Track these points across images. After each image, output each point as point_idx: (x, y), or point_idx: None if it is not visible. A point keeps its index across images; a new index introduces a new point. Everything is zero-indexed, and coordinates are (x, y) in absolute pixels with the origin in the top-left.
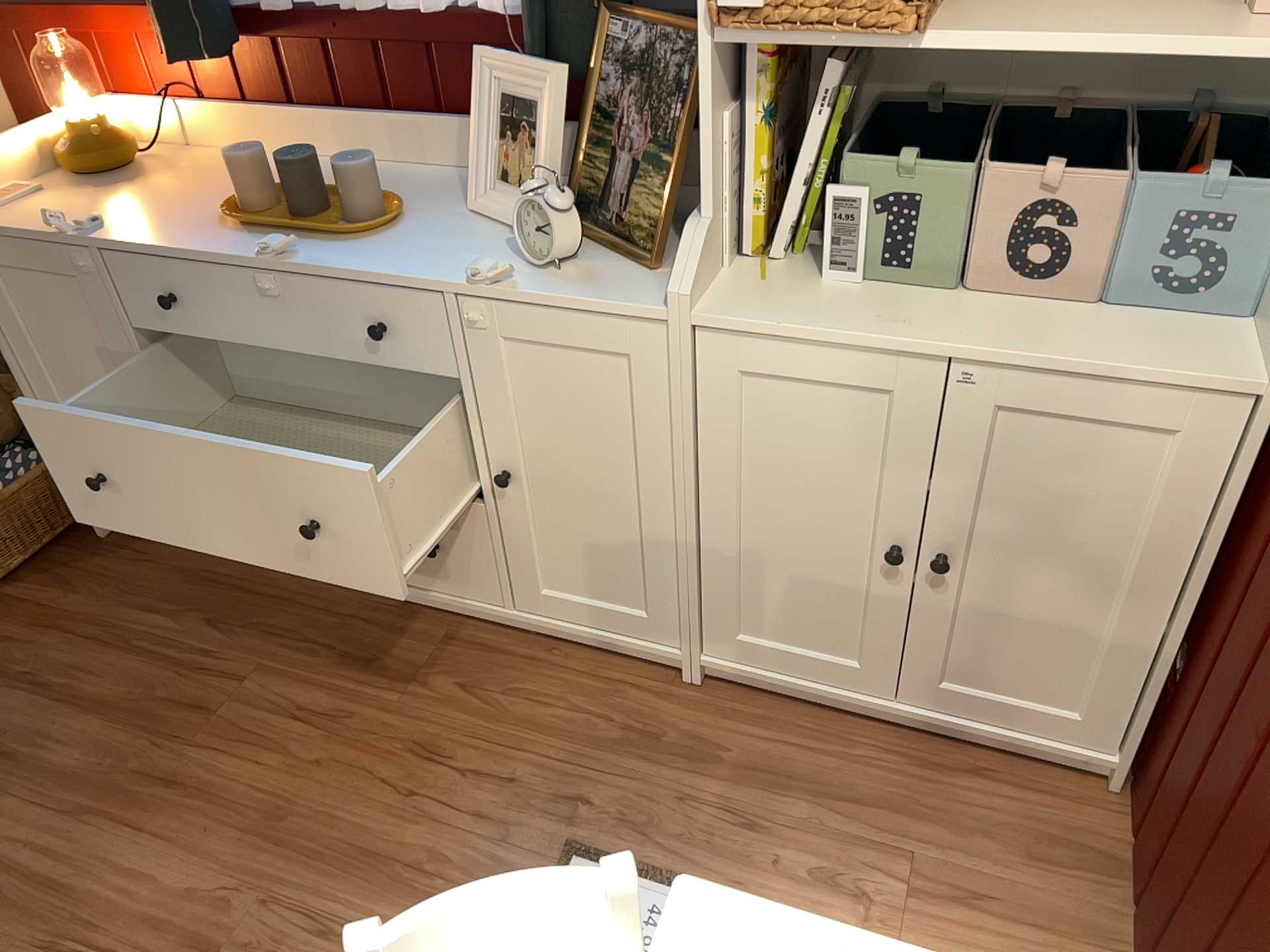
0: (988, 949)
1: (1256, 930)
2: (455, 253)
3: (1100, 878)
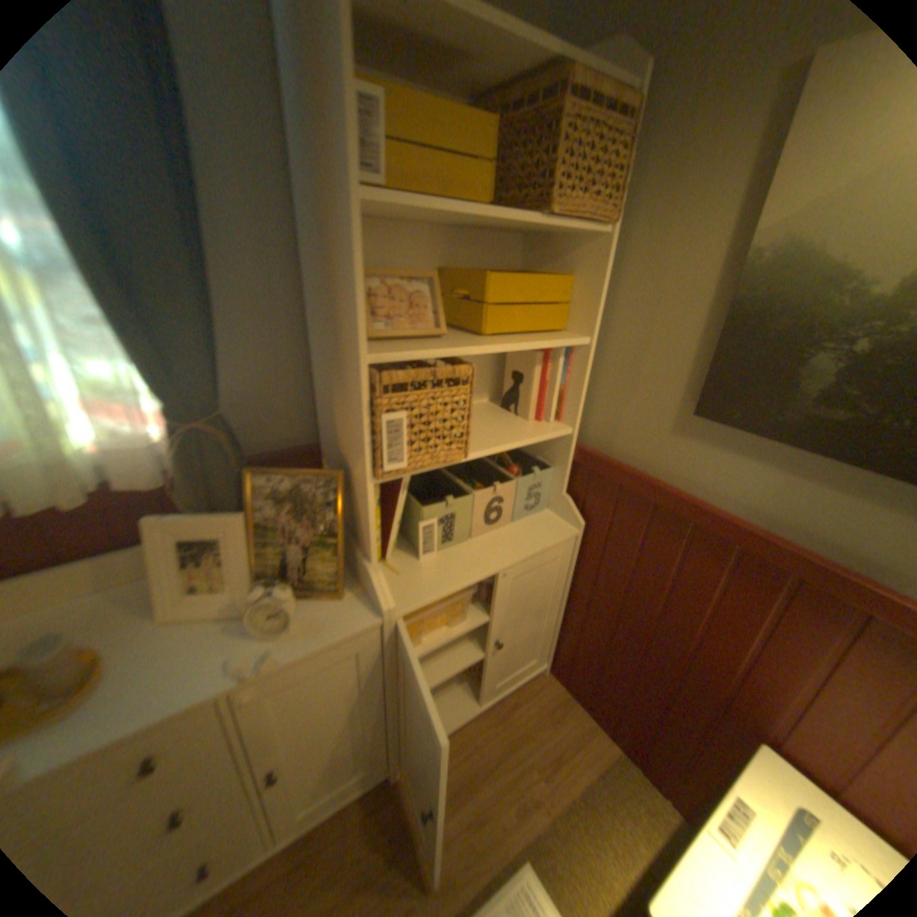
0: (579, 779)
1: (684, 707)
2: (192, 669)
3: (572, 715)
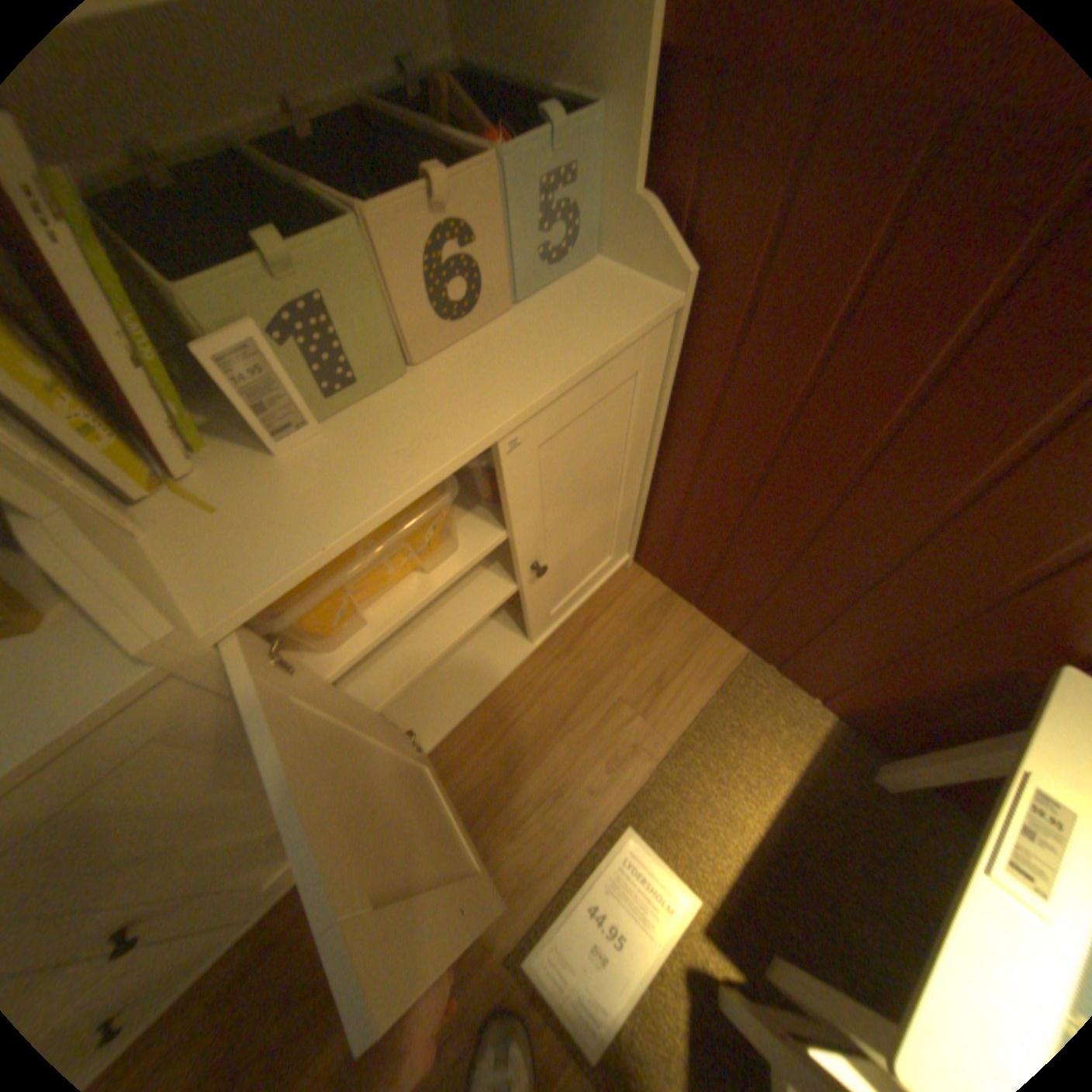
0: (690, 699)
1: (885, 603)
2: None
3: (672, 613)
